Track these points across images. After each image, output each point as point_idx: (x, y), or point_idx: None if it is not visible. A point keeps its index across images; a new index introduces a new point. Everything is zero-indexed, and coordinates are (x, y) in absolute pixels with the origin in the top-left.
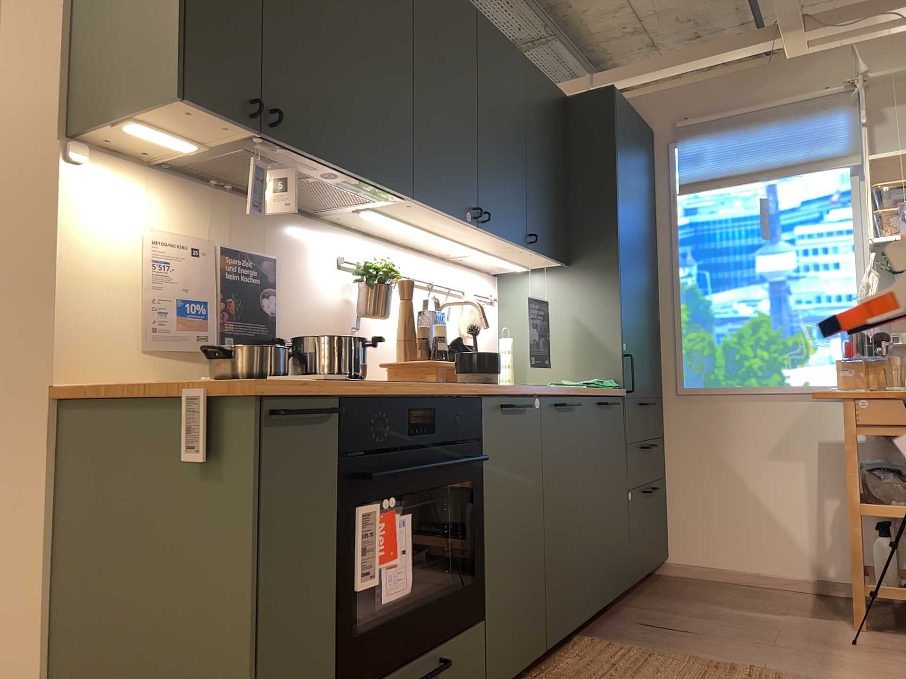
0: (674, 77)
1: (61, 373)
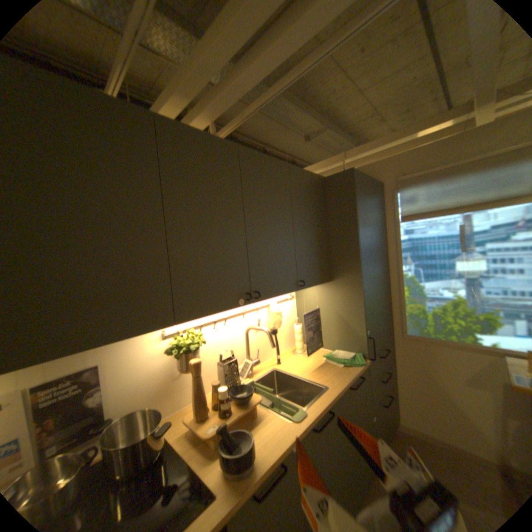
0: (396, 145)
1: None
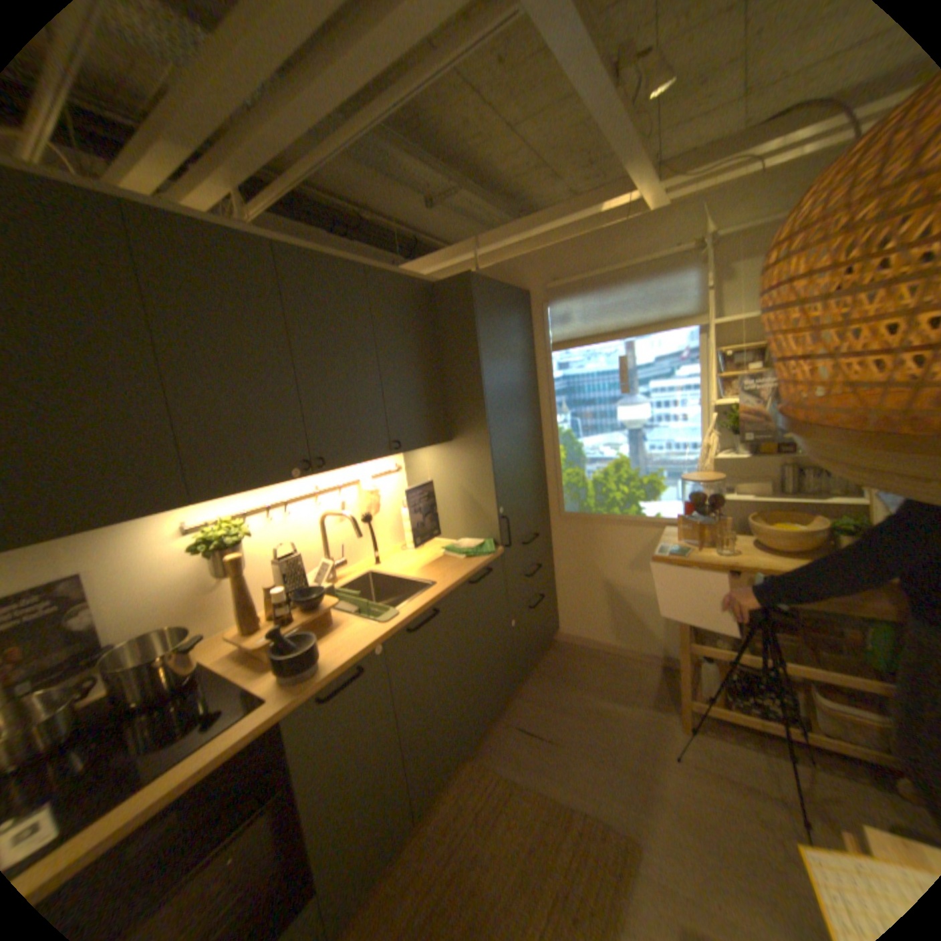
0: (547, 232)
1: None
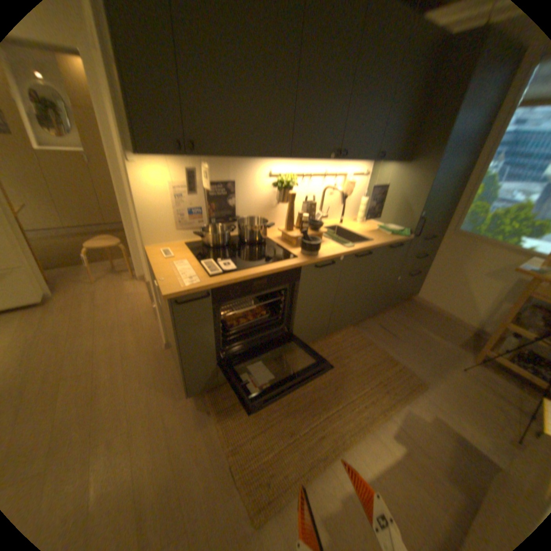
0: None
1: (145, 242)
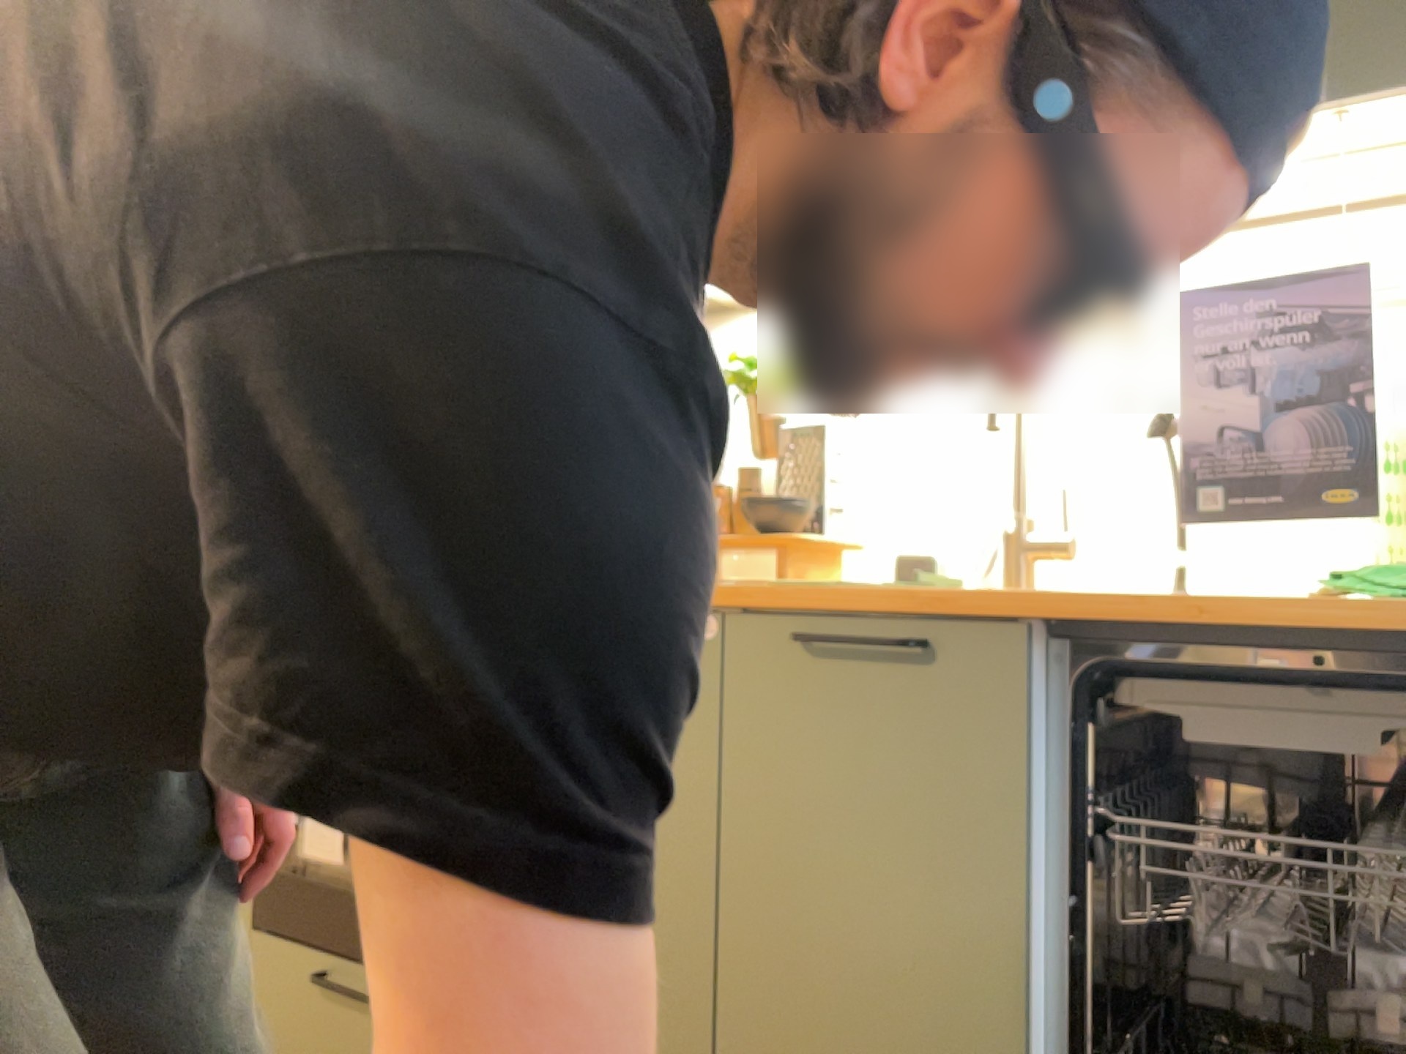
0: None
1: None
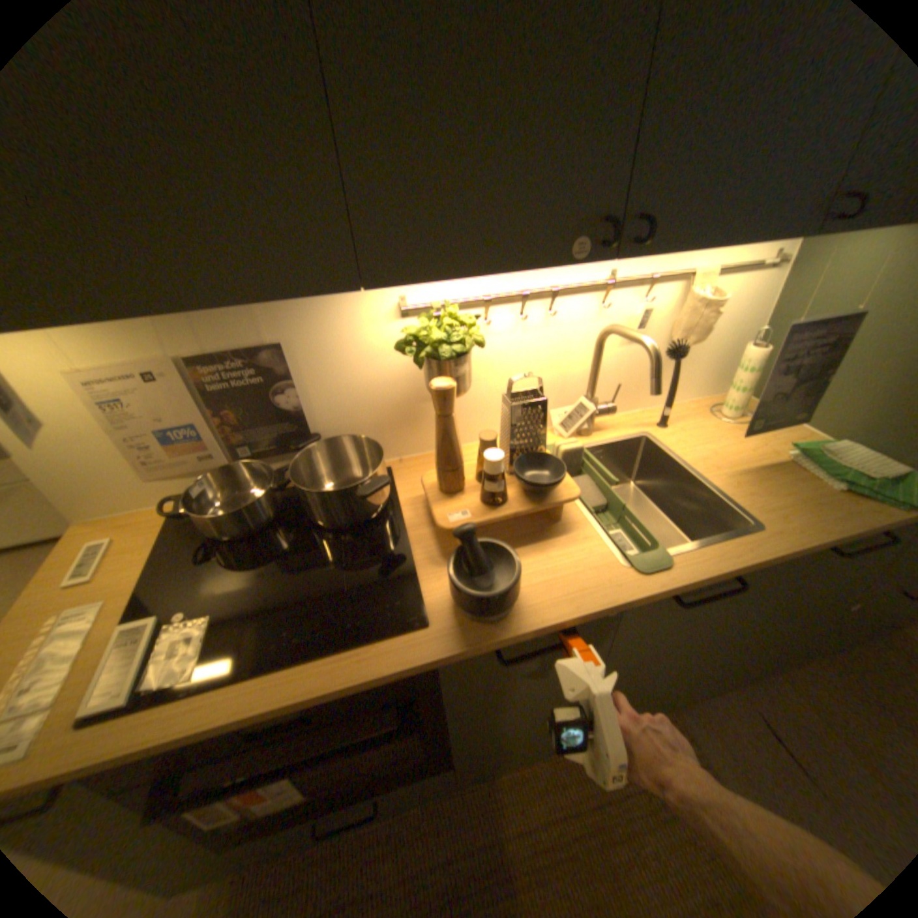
0: None
1: (70, 517)
